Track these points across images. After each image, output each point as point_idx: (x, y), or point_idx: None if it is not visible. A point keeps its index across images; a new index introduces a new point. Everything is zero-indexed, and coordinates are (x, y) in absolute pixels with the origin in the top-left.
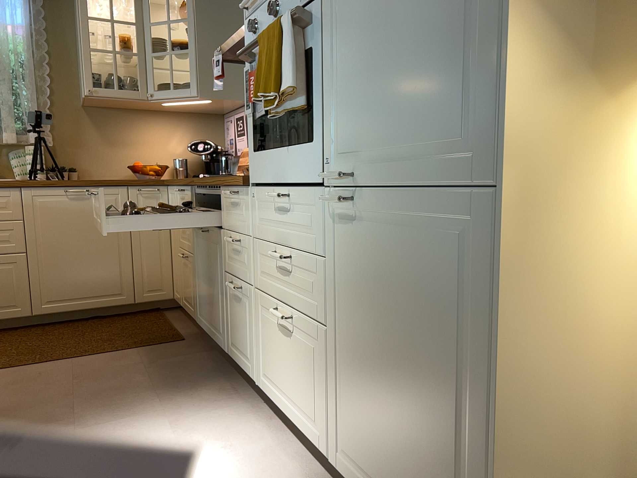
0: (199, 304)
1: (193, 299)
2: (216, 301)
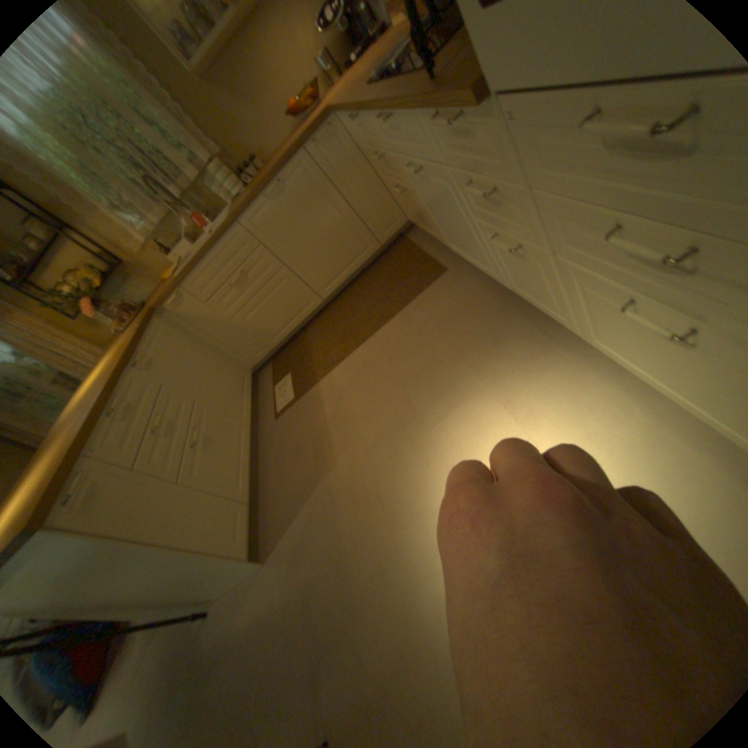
0: (446, 234)
1: (434, 226)
2: (472, 239)
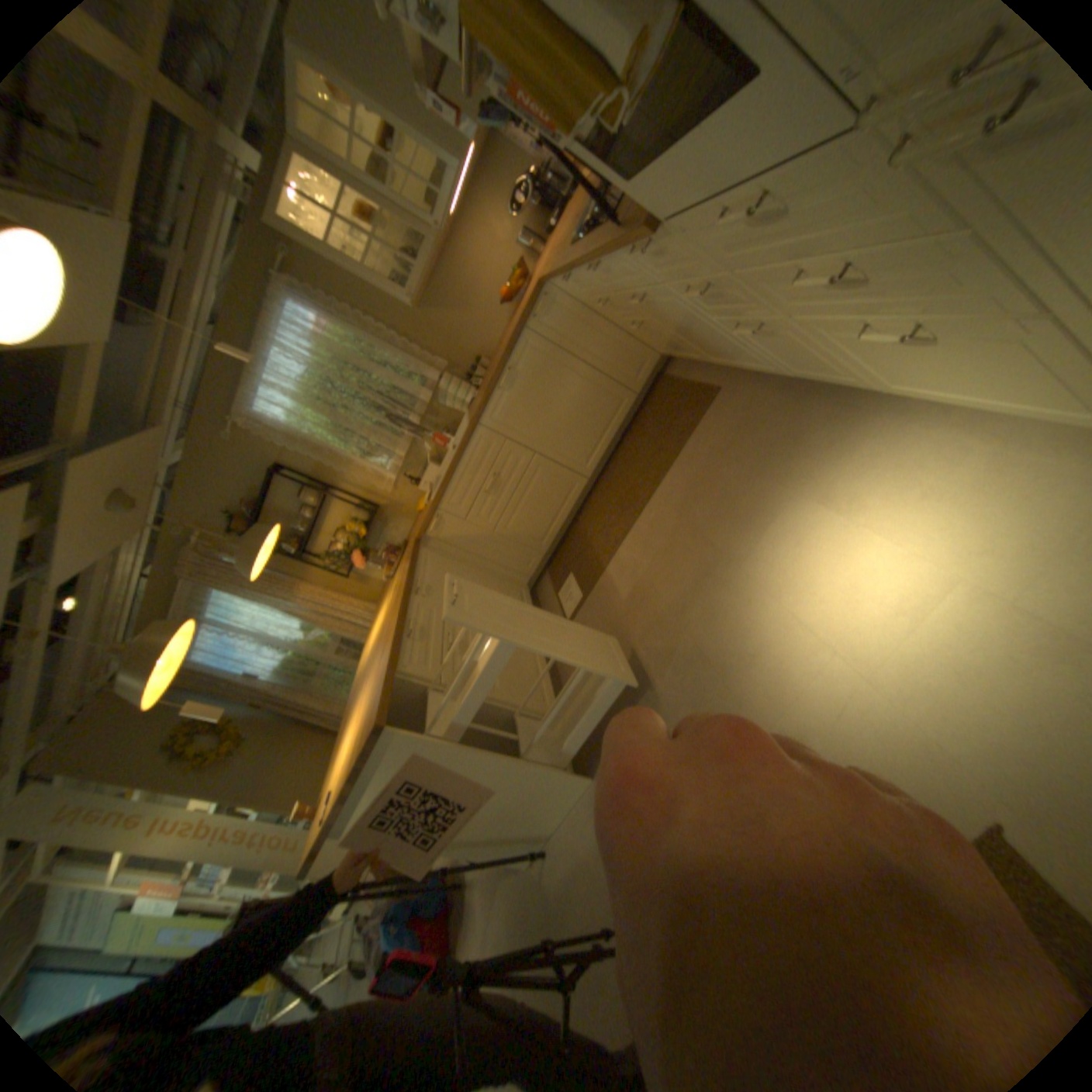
0: (704, 348)
1: (691, 346)
2: (728, 340)
